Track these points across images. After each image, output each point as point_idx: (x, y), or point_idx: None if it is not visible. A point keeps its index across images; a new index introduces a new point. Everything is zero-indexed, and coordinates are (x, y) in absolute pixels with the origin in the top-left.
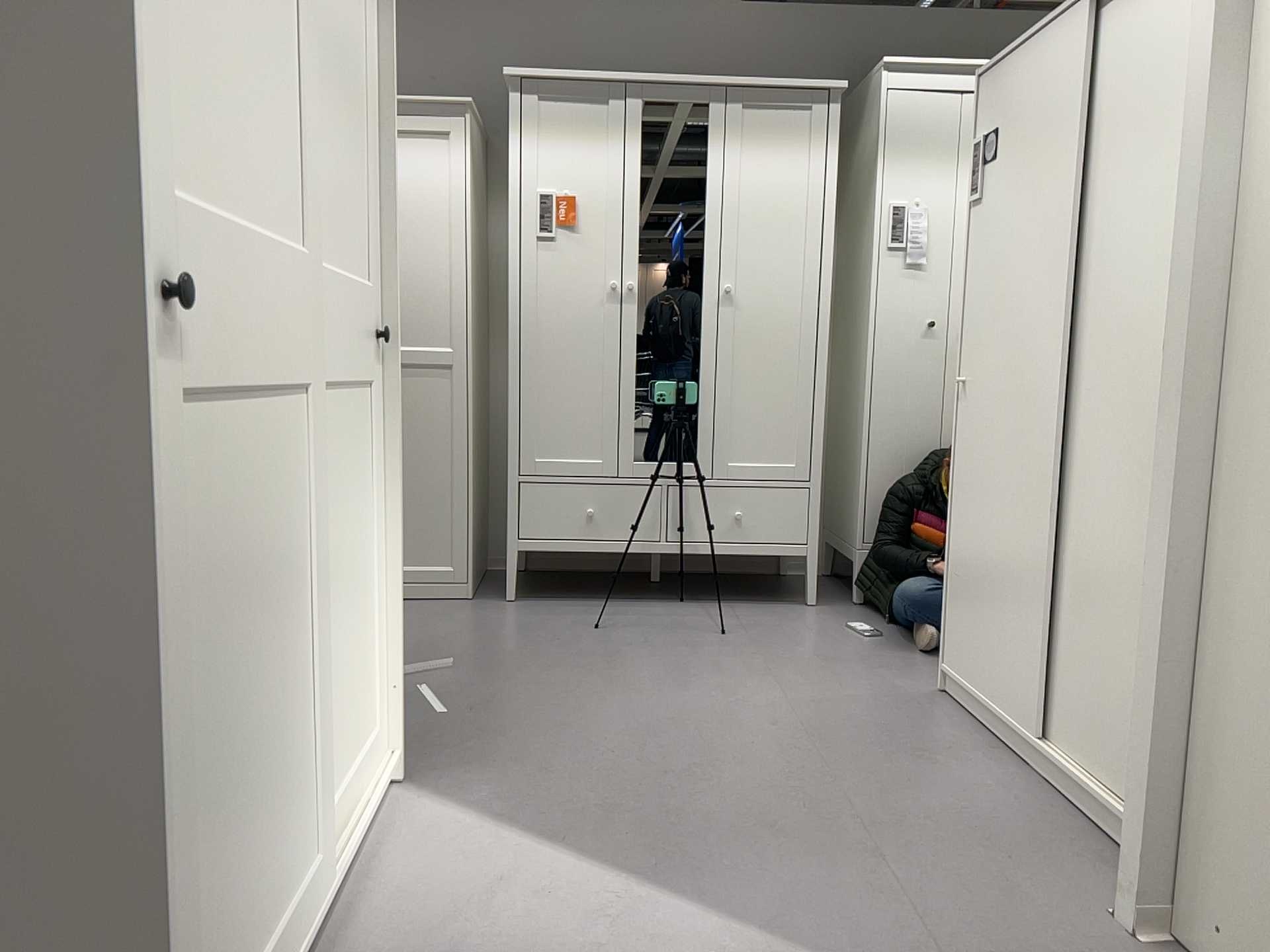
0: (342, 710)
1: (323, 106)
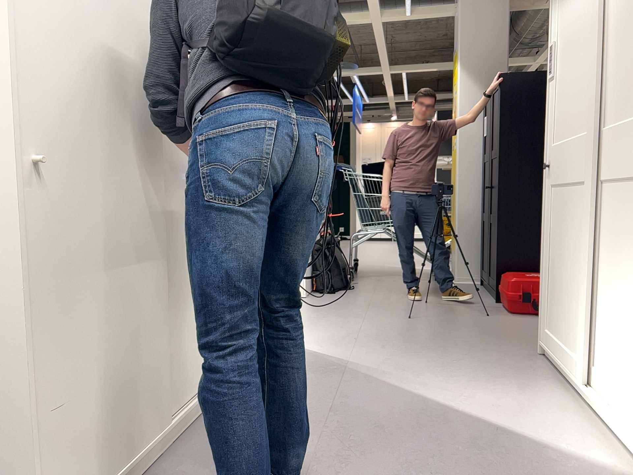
0: (615, 346)
1: (624, 42)
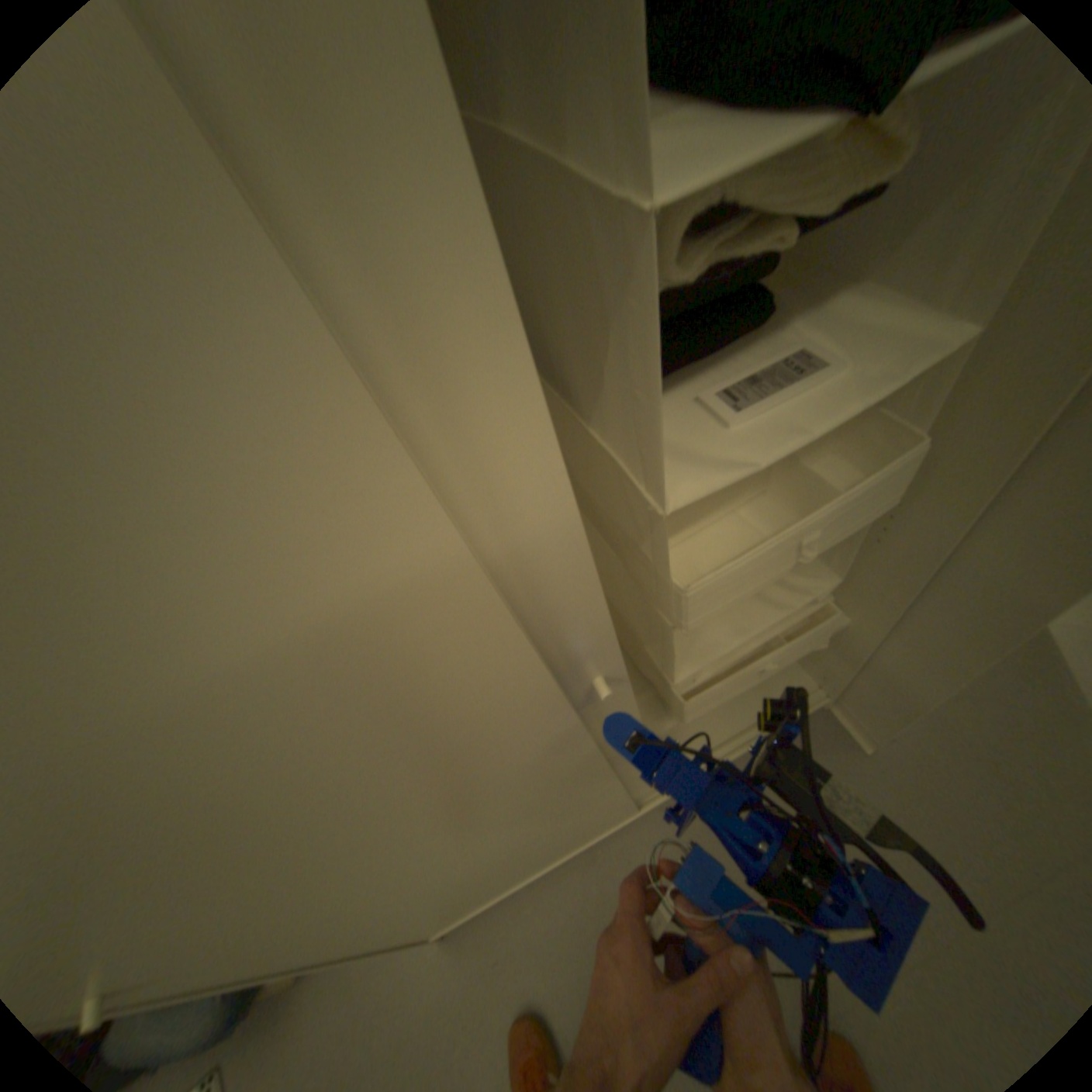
0: None
1: None
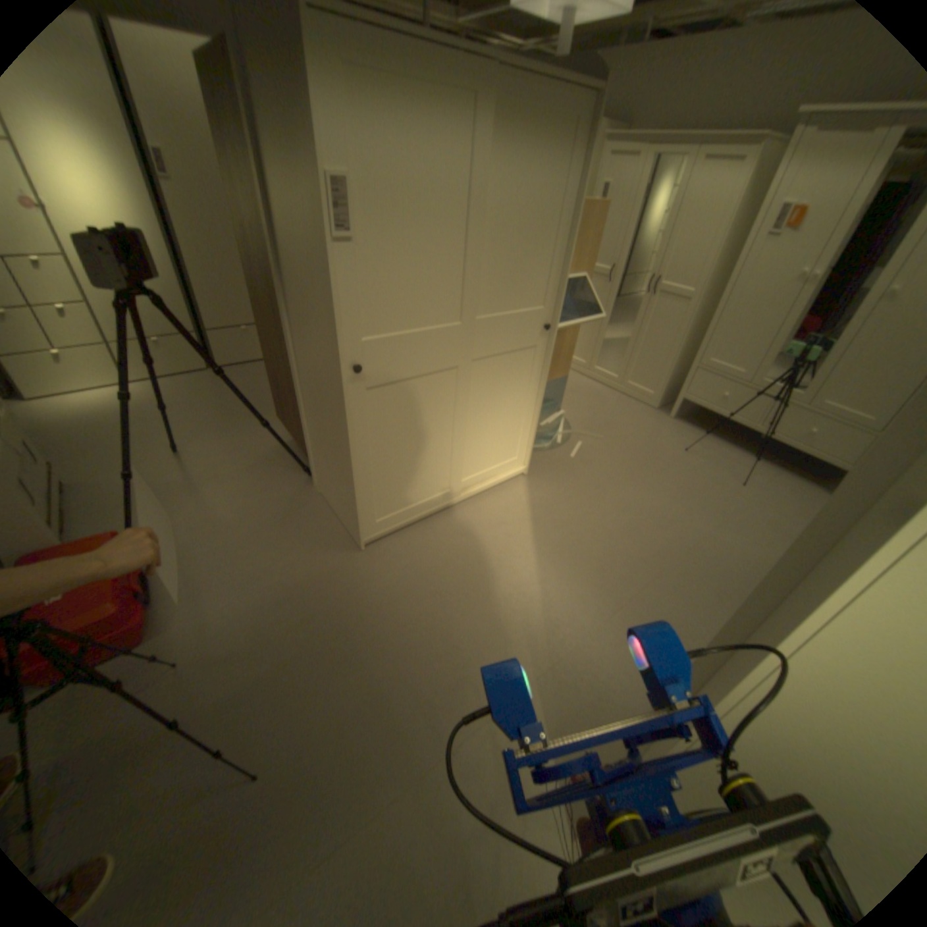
0: (492, 450)
1: (511, 248)
